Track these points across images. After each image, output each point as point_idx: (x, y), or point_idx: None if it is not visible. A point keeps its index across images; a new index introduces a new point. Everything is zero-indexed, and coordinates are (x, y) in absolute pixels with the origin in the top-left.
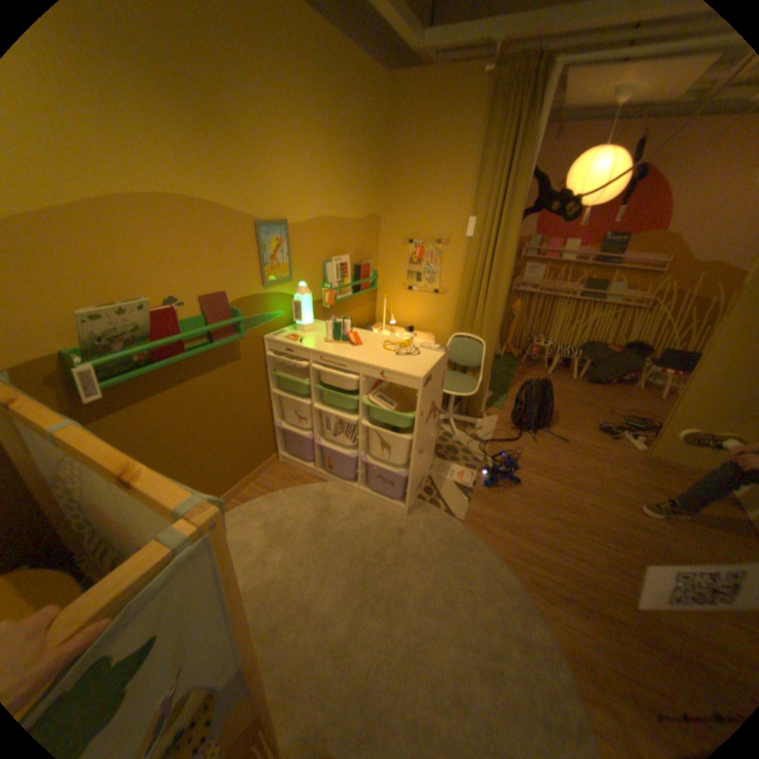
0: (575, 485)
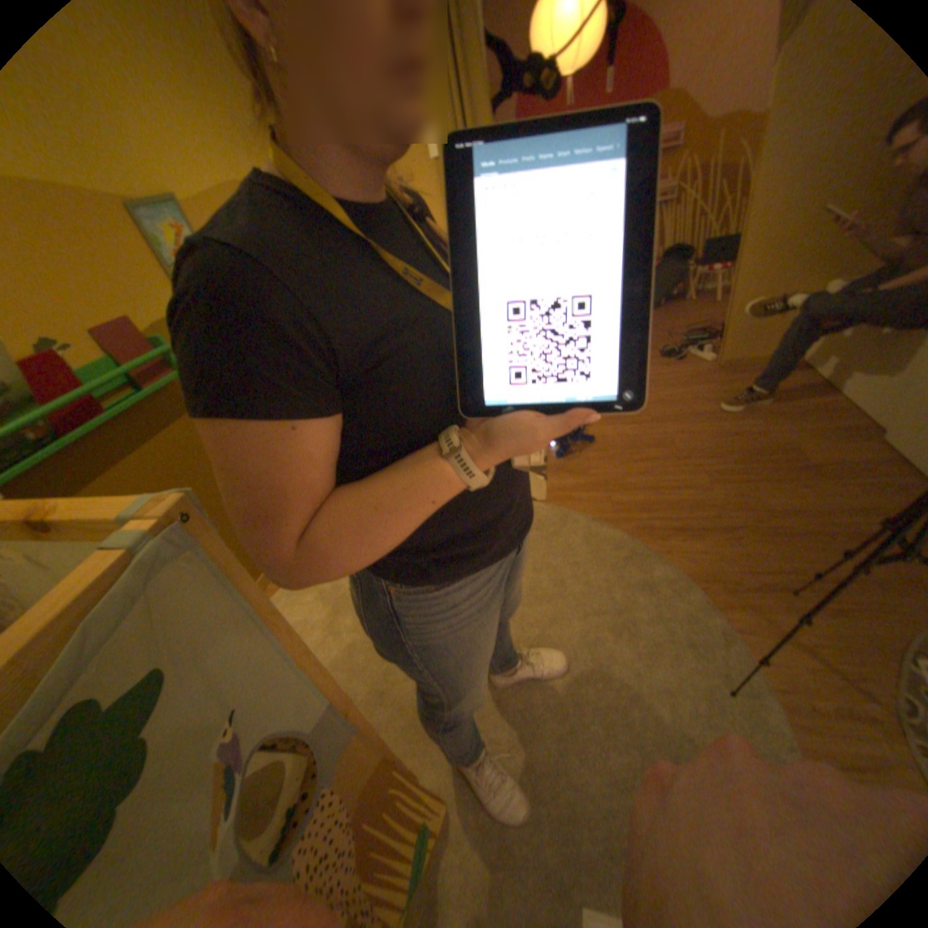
0: (654, 417)
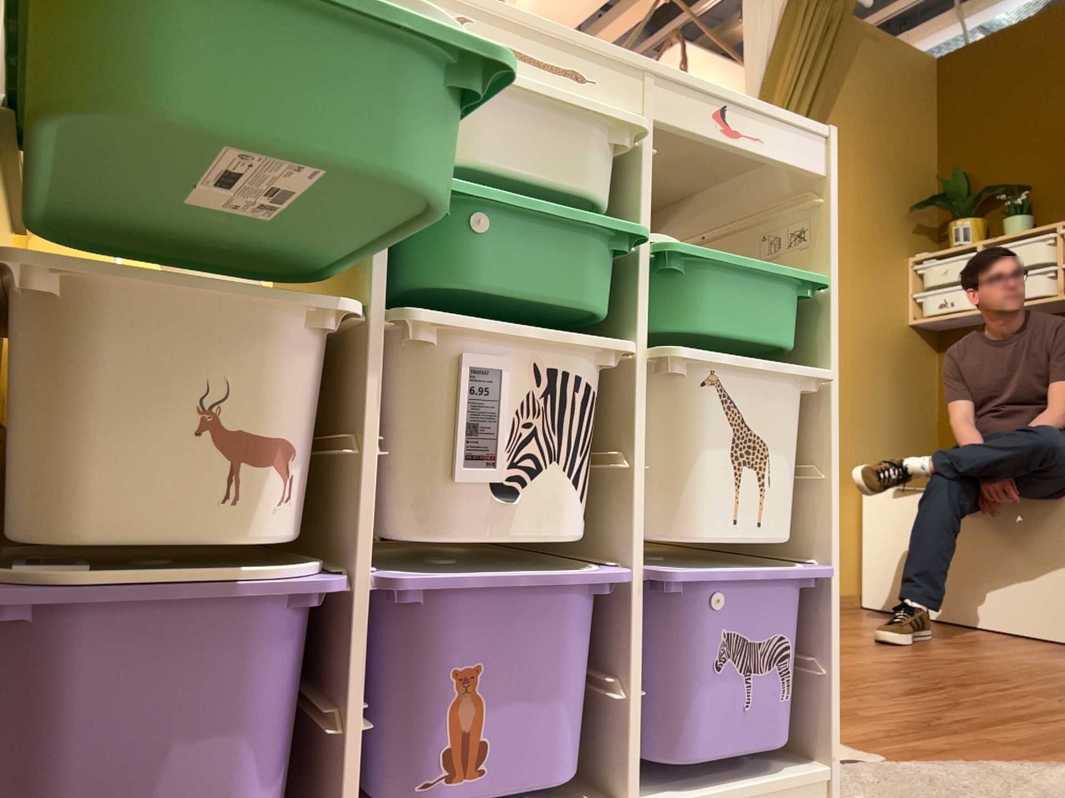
0: None
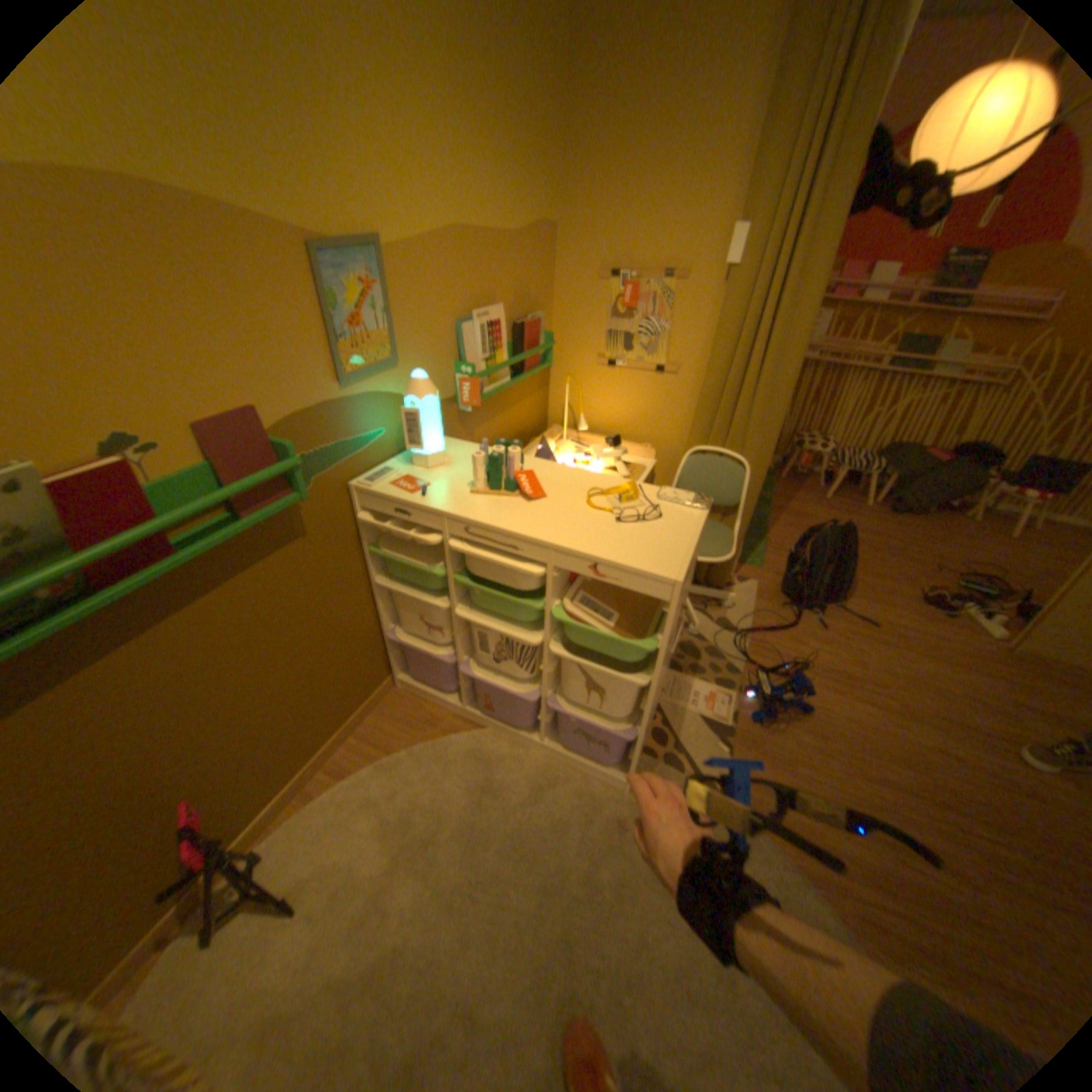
0: (902, 710)
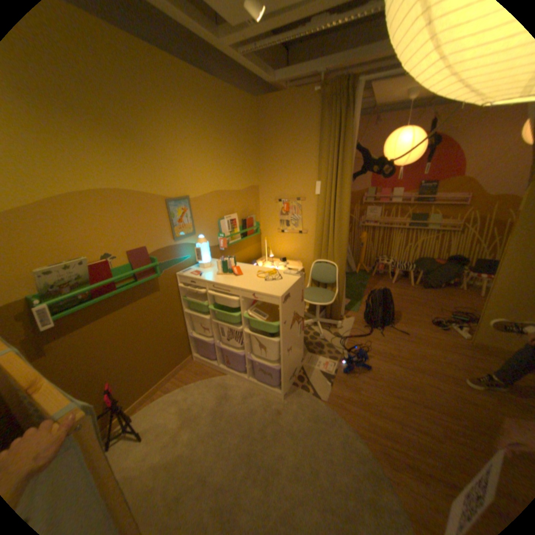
0: (415, 368)
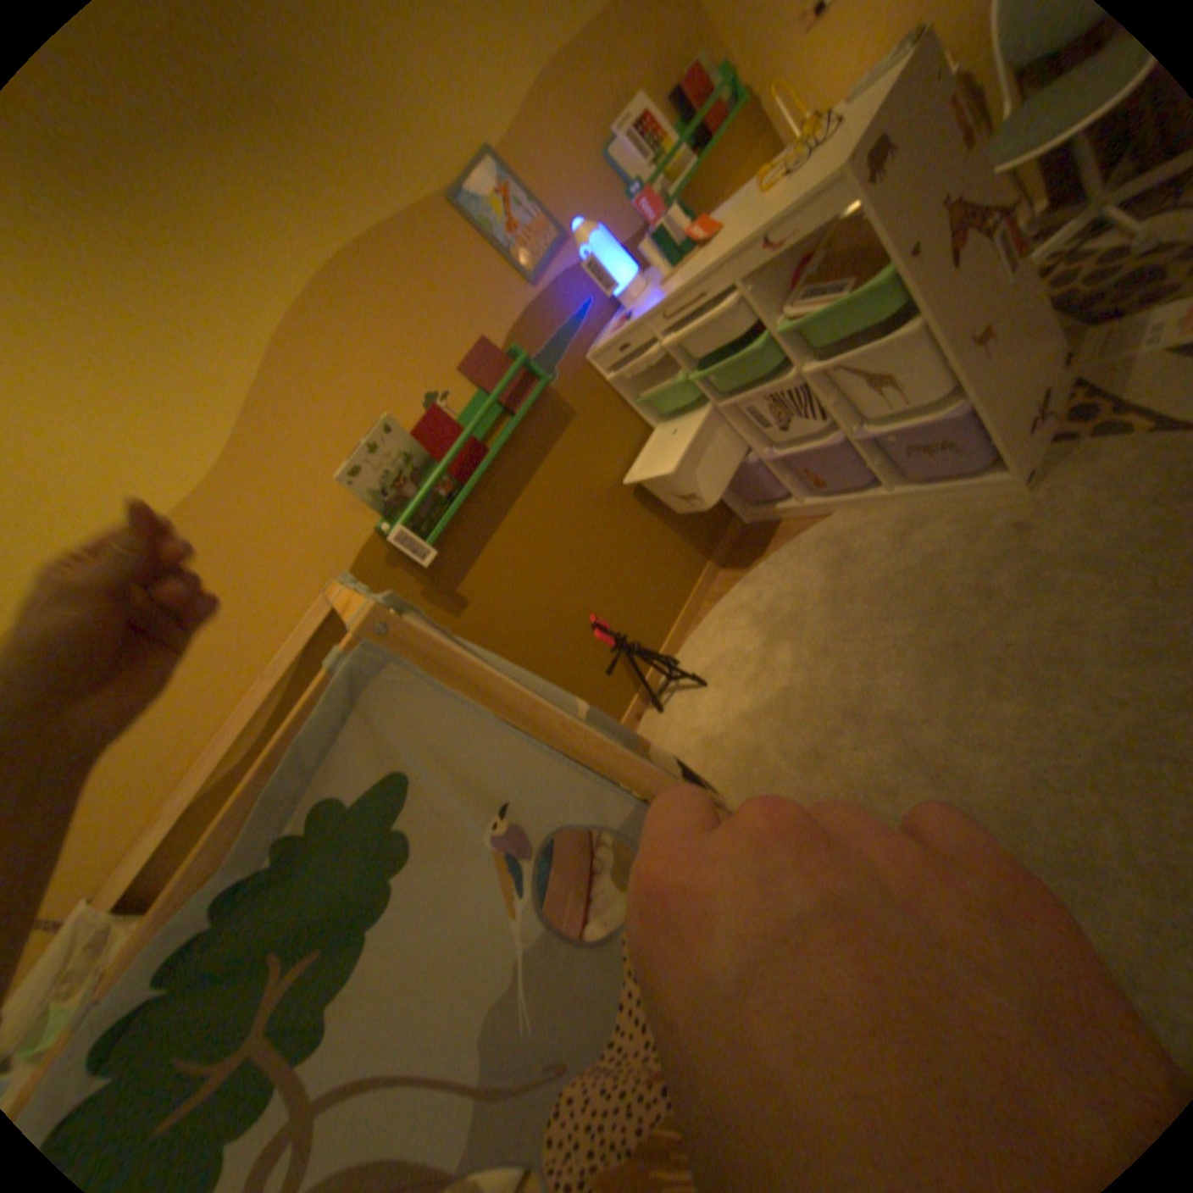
0: None
